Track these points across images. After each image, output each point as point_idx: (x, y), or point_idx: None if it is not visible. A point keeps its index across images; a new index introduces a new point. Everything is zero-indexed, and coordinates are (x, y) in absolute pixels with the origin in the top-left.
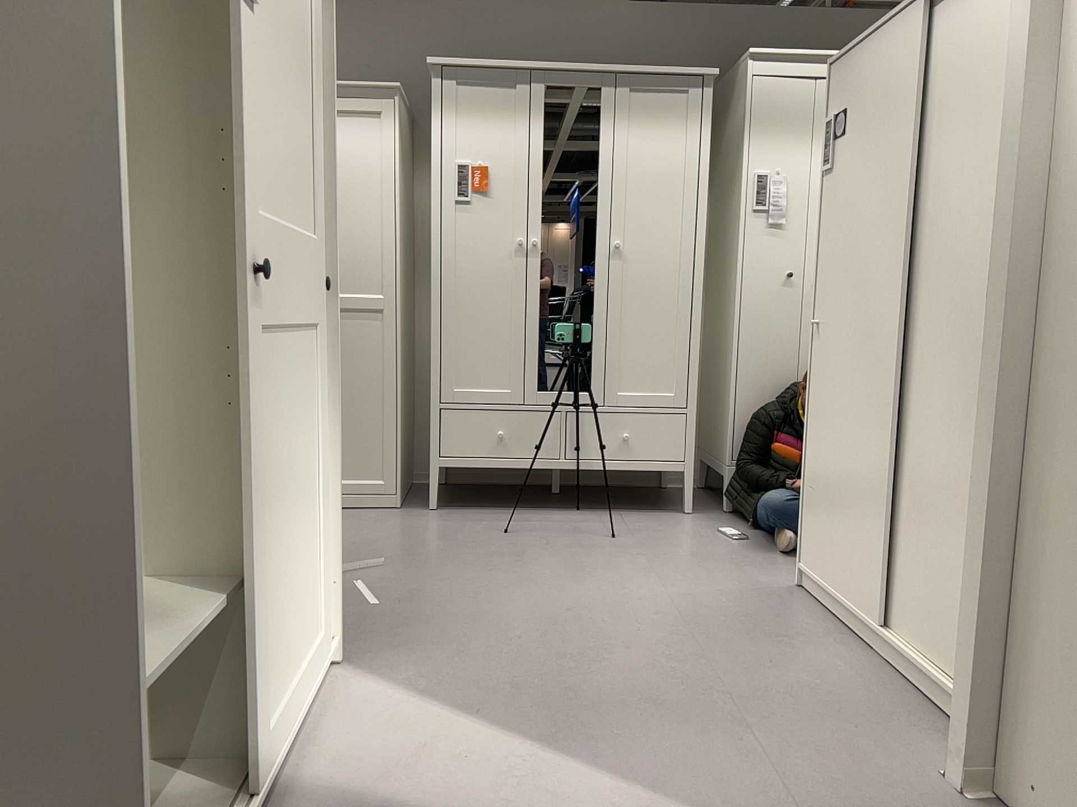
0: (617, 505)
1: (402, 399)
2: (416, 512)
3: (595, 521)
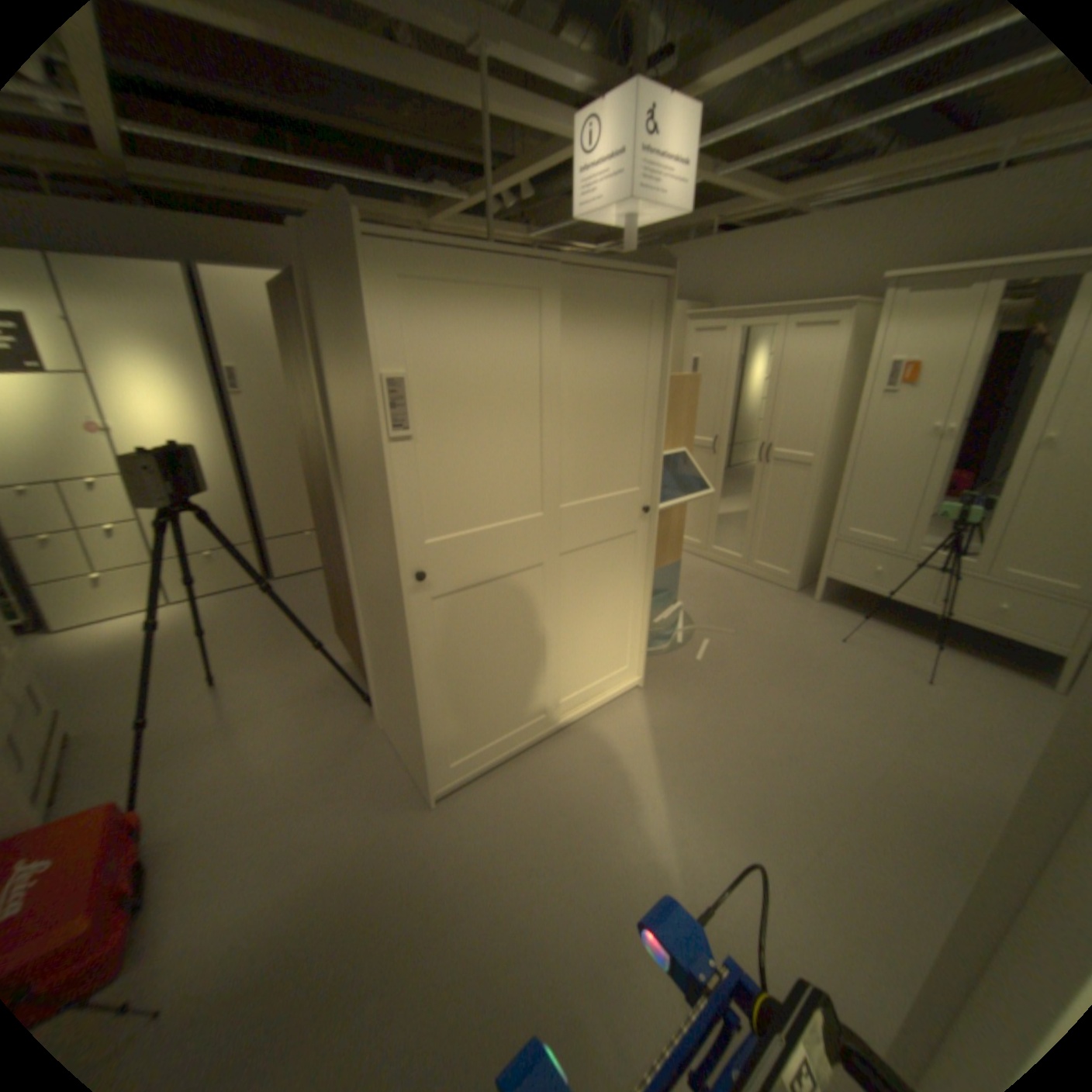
0: (988, 652)
1: (817, 524)
2: (806, 598)
3: (939, 661)
